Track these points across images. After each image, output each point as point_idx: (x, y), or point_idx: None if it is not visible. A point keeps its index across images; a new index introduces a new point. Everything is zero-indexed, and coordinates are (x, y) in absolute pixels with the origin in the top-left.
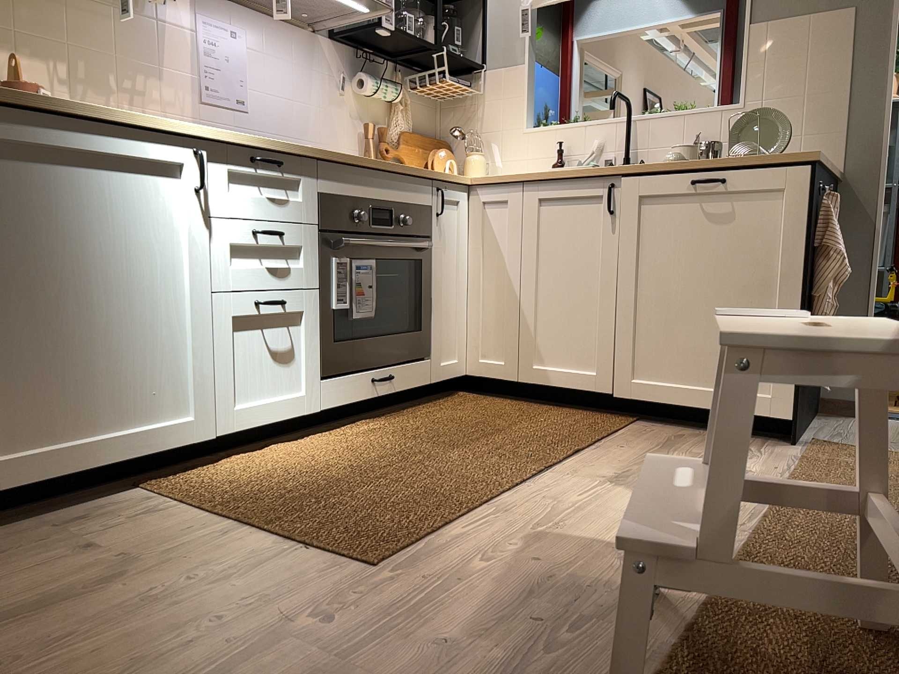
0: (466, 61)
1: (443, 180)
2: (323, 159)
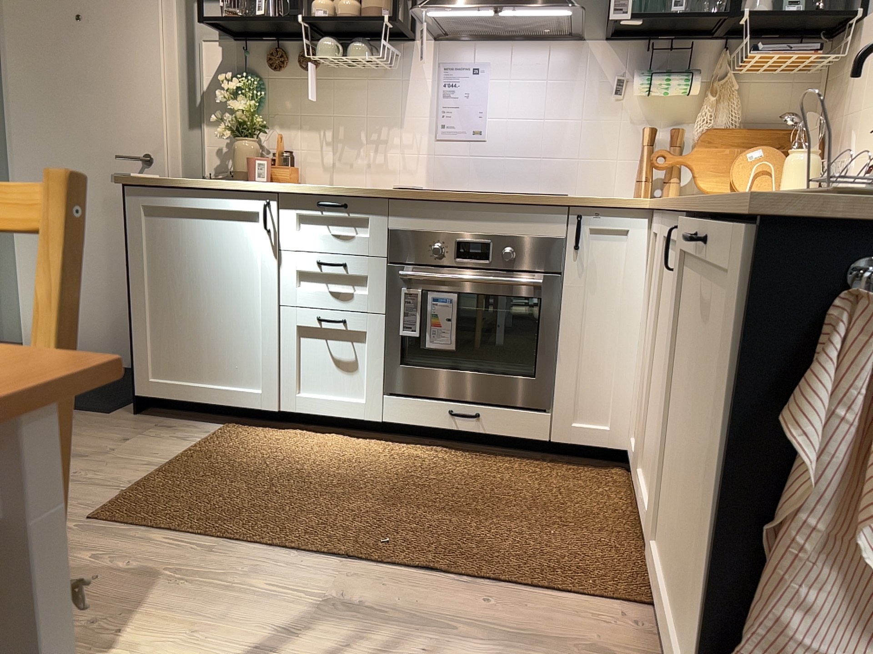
0: (818, 13)
1: (590, 209)
2: (391, 198)
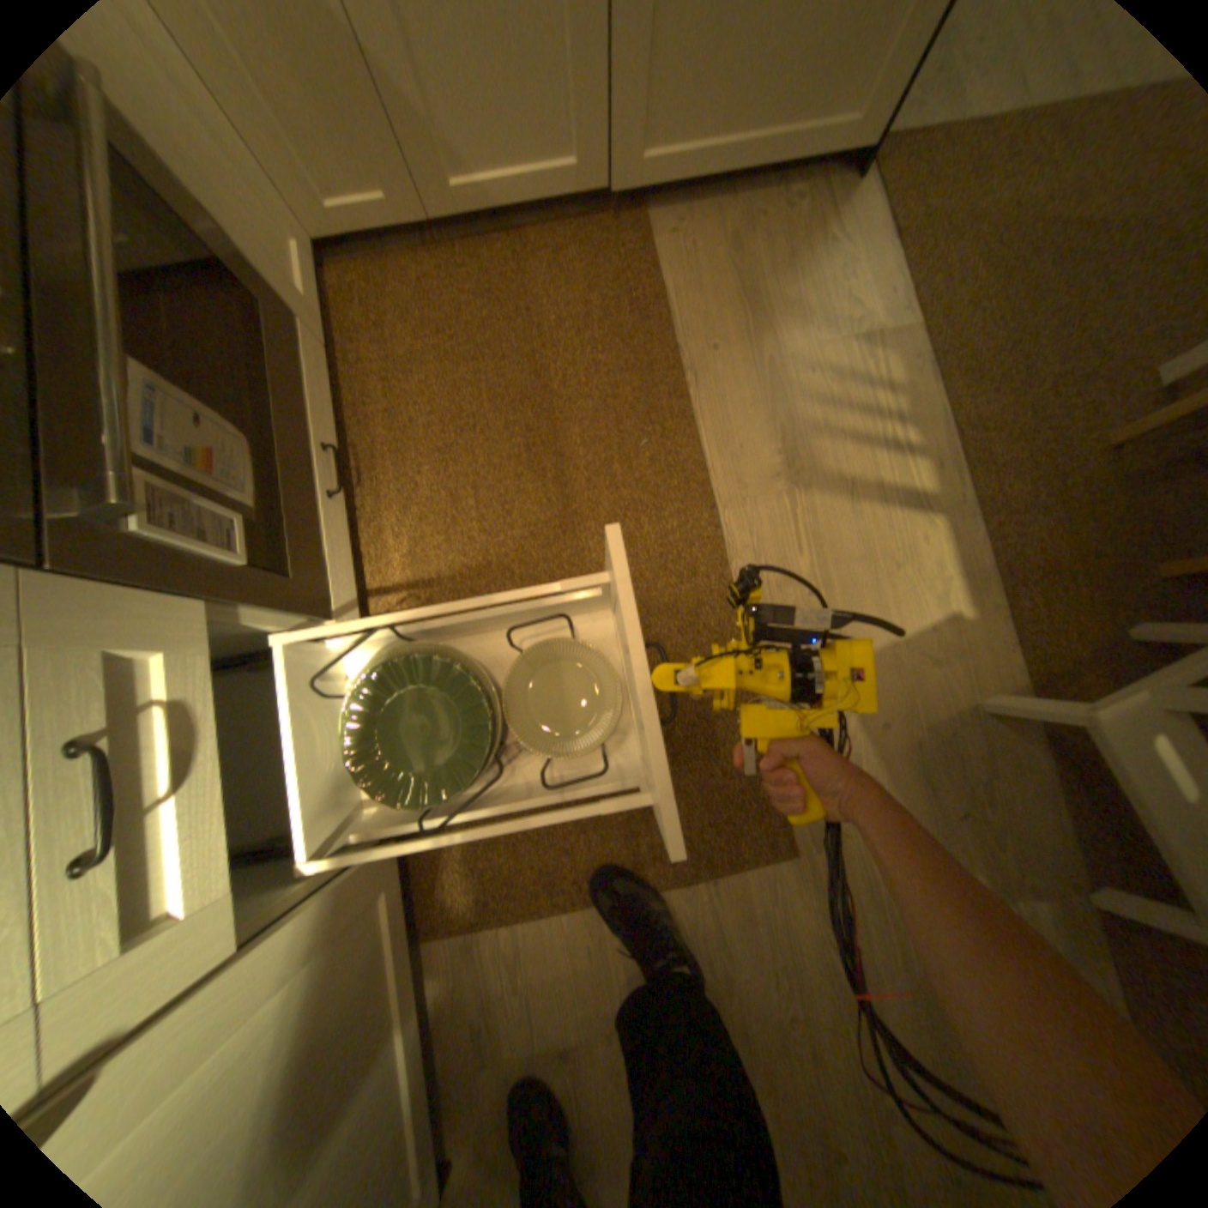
0: None
1: None
2: None
